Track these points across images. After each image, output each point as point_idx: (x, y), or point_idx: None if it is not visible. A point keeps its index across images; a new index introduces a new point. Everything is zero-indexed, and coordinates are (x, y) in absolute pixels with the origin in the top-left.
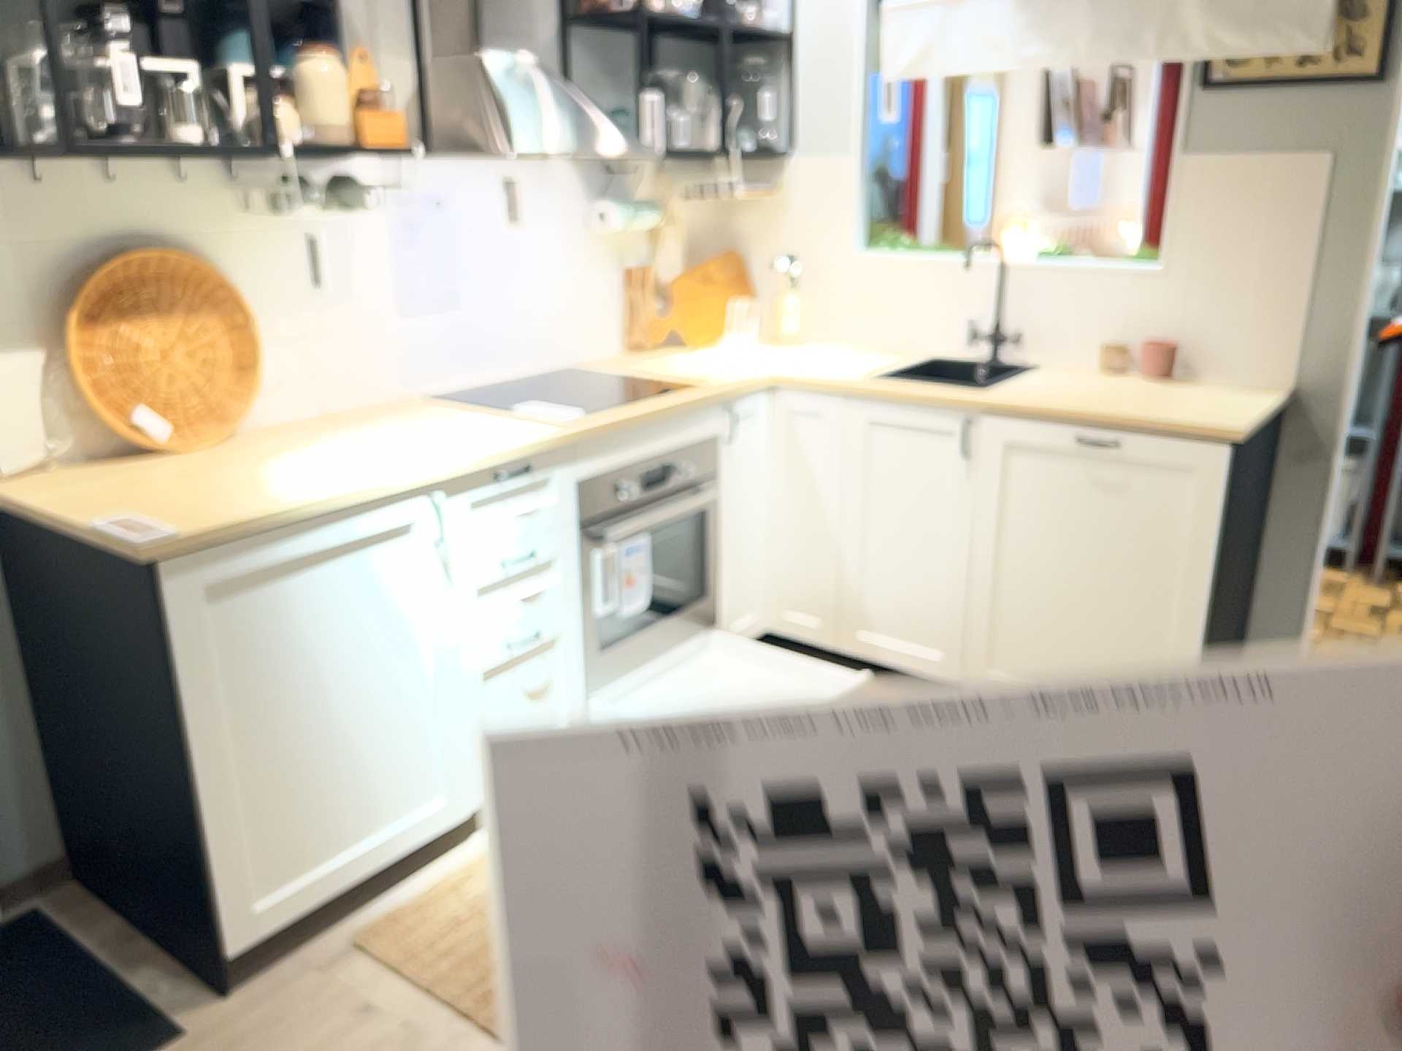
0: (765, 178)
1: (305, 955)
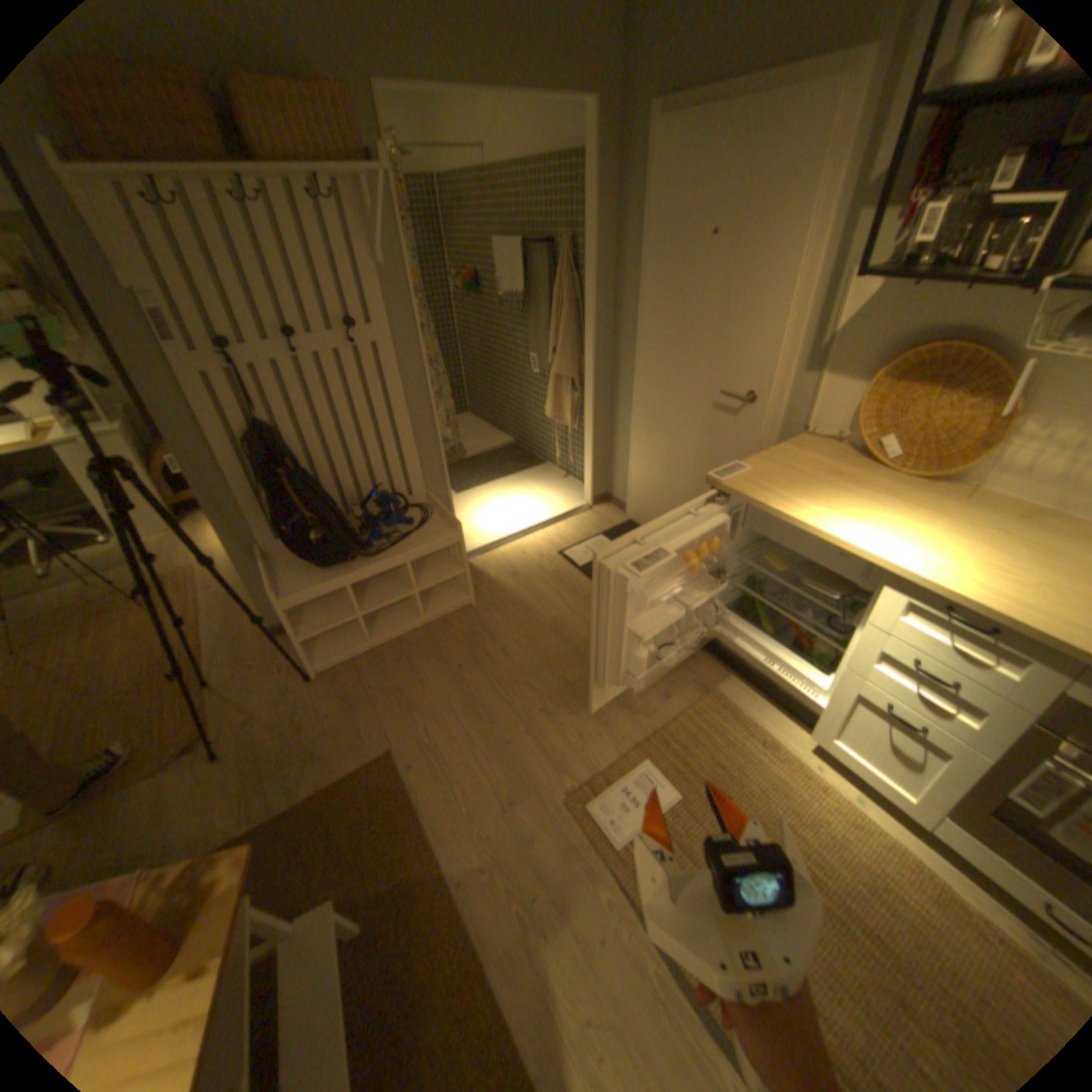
0: None
1: (709, 675)
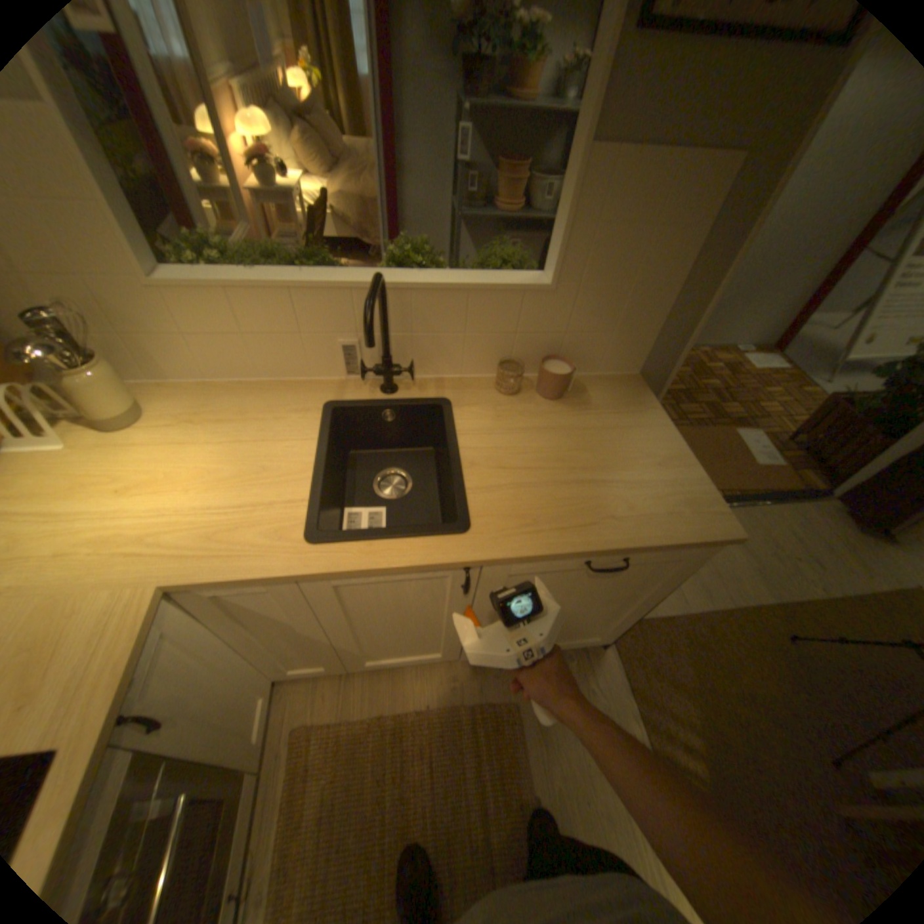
0: None
1: None
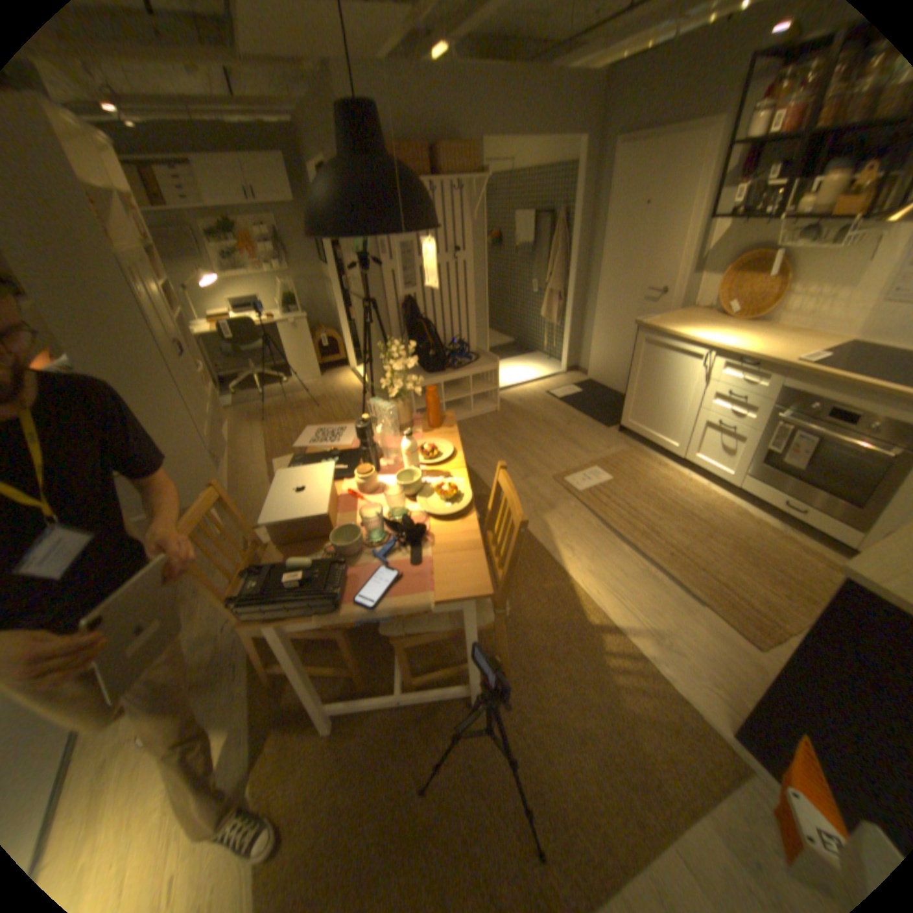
0: None
1: (632, 441)
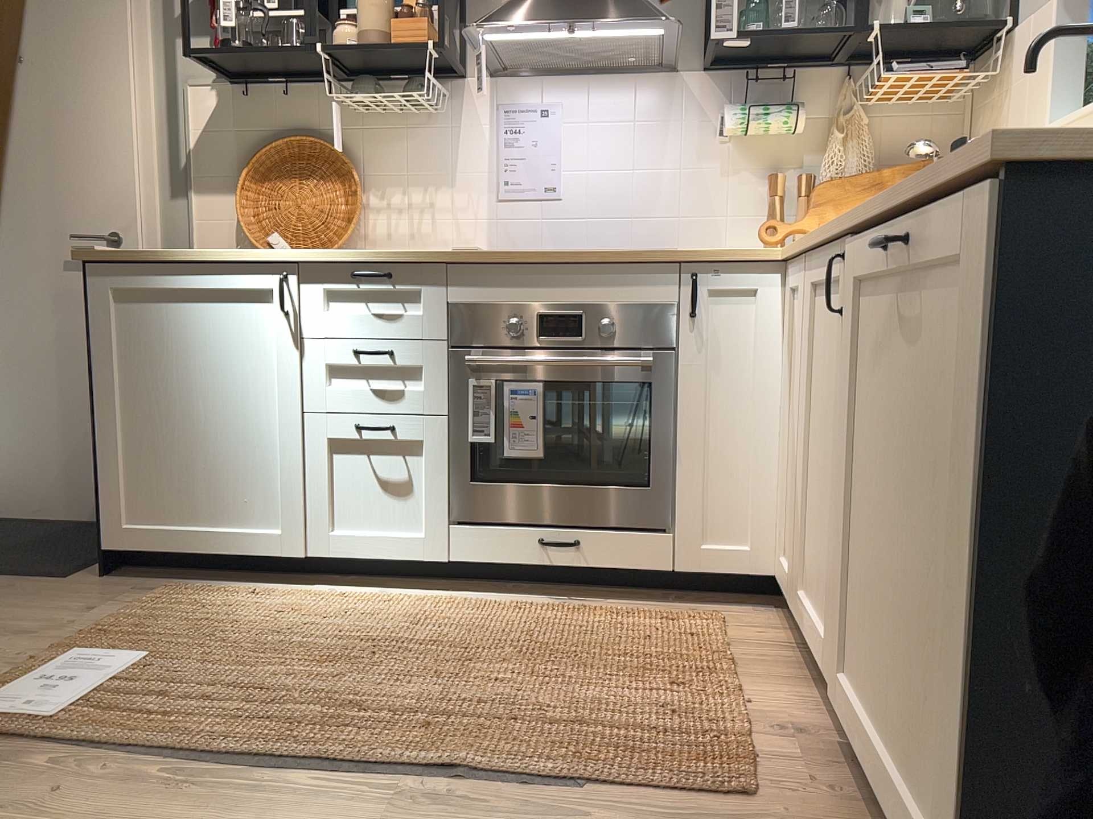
0: (987, 67)
1: (154, 582)
